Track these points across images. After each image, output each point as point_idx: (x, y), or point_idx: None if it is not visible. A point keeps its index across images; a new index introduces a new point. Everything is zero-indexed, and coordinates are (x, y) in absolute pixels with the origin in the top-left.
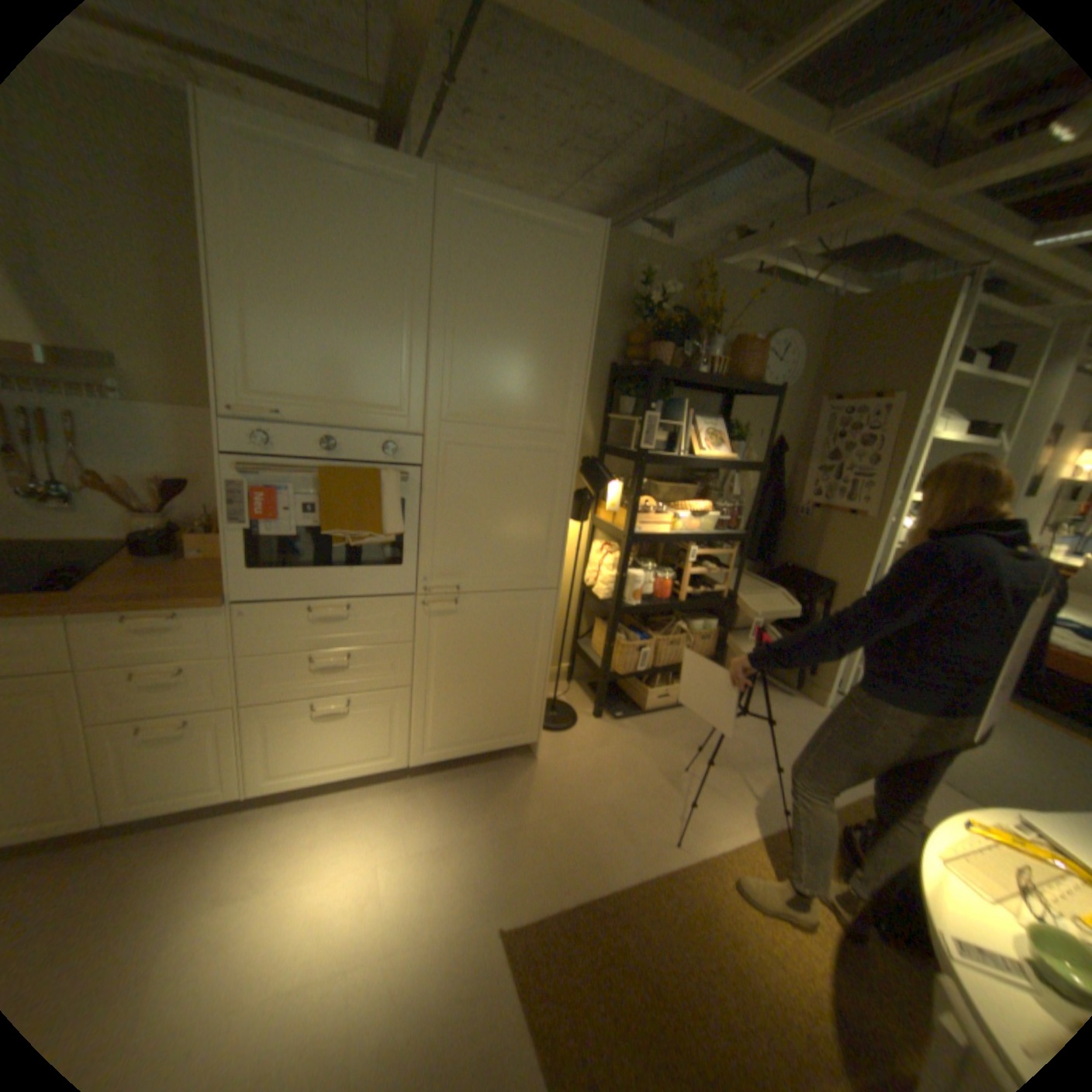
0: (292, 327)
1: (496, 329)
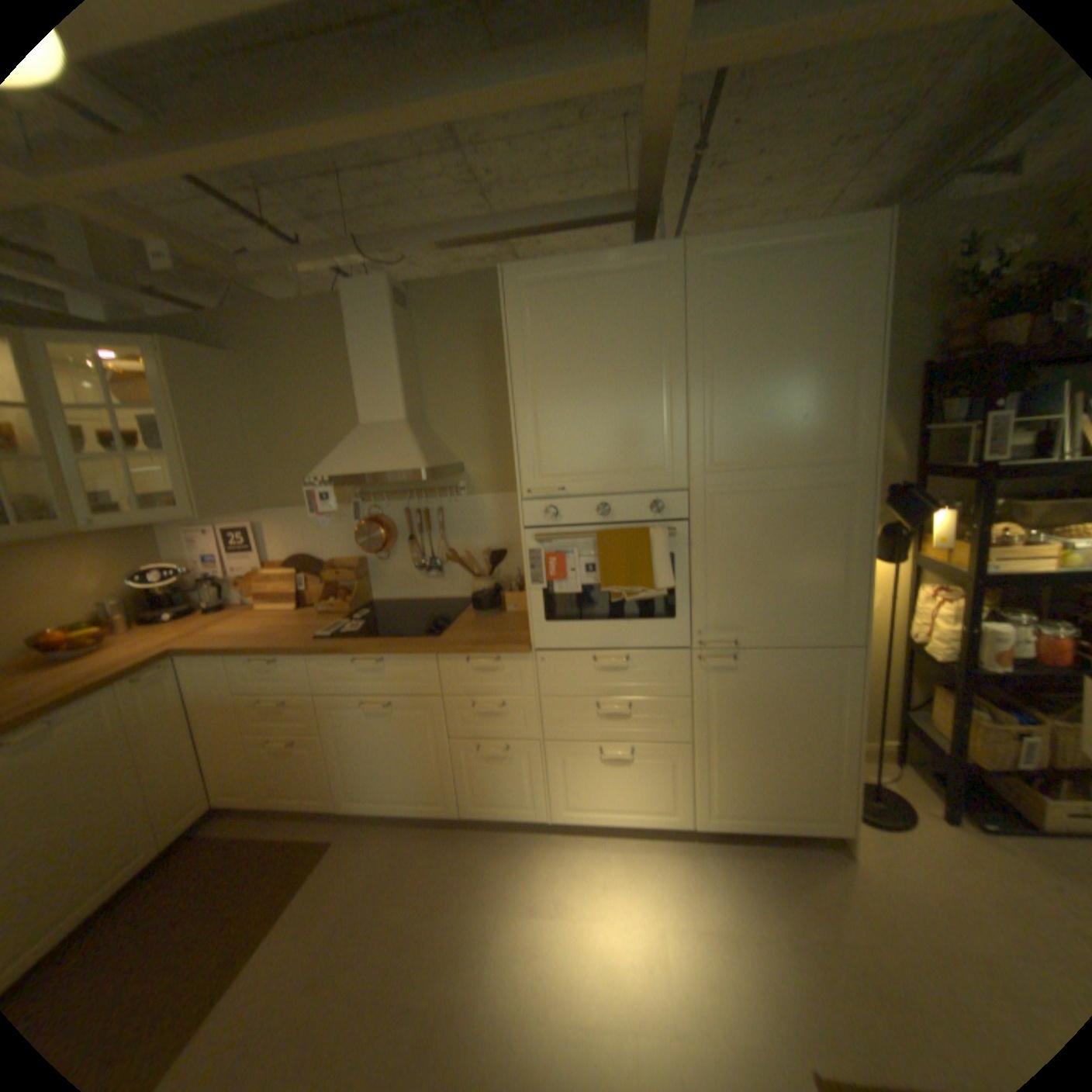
0: (572, 418)
1: (760, 368)
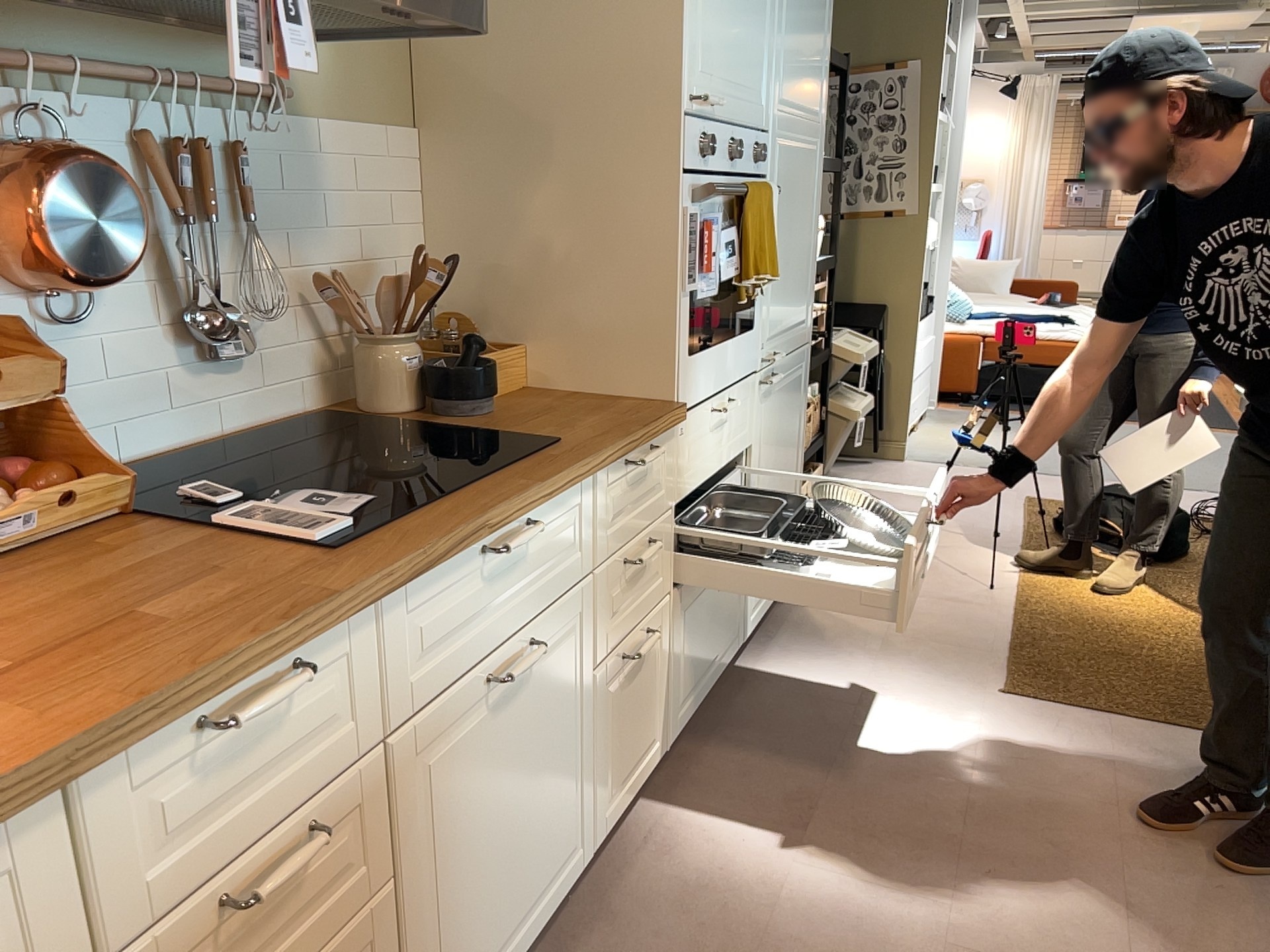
0: None
1: None
